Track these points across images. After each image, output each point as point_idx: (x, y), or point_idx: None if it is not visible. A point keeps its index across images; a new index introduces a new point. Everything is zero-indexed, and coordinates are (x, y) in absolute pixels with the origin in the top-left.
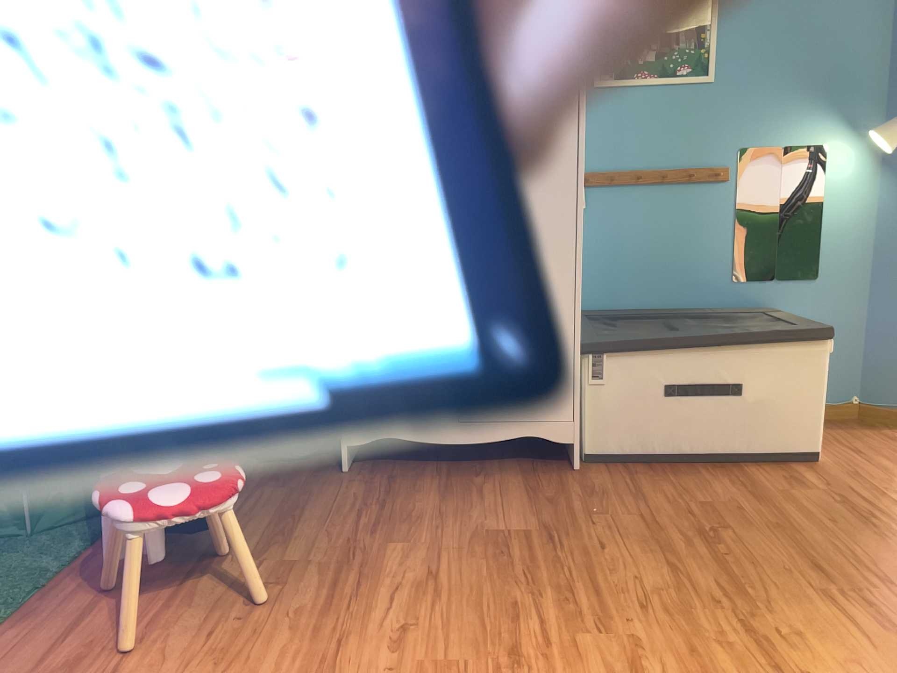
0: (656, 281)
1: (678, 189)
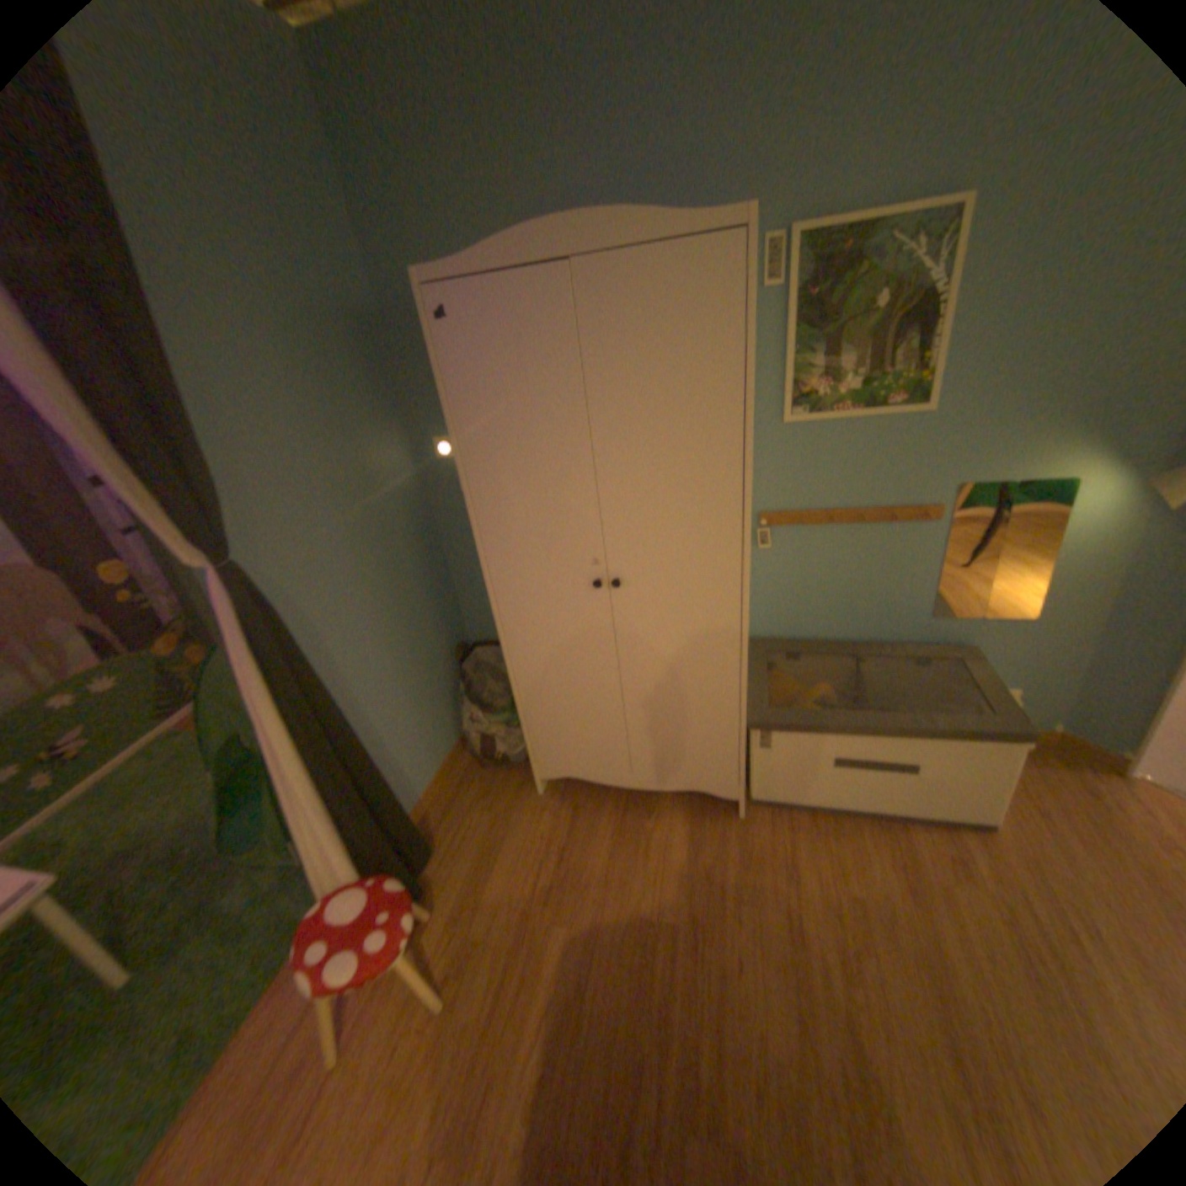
0: (842, 614)
1: (875, 527)
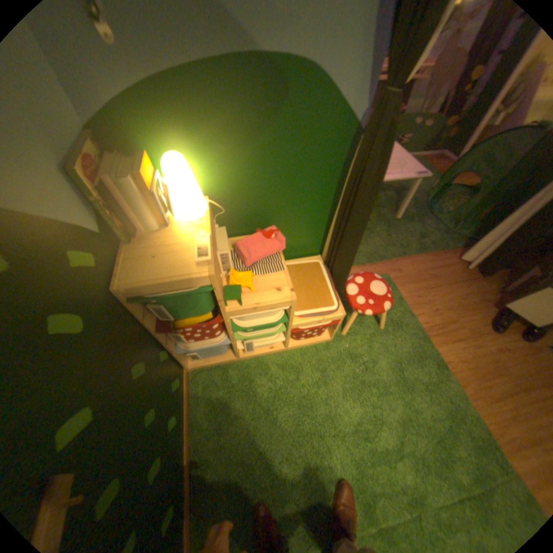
0: None
1: None
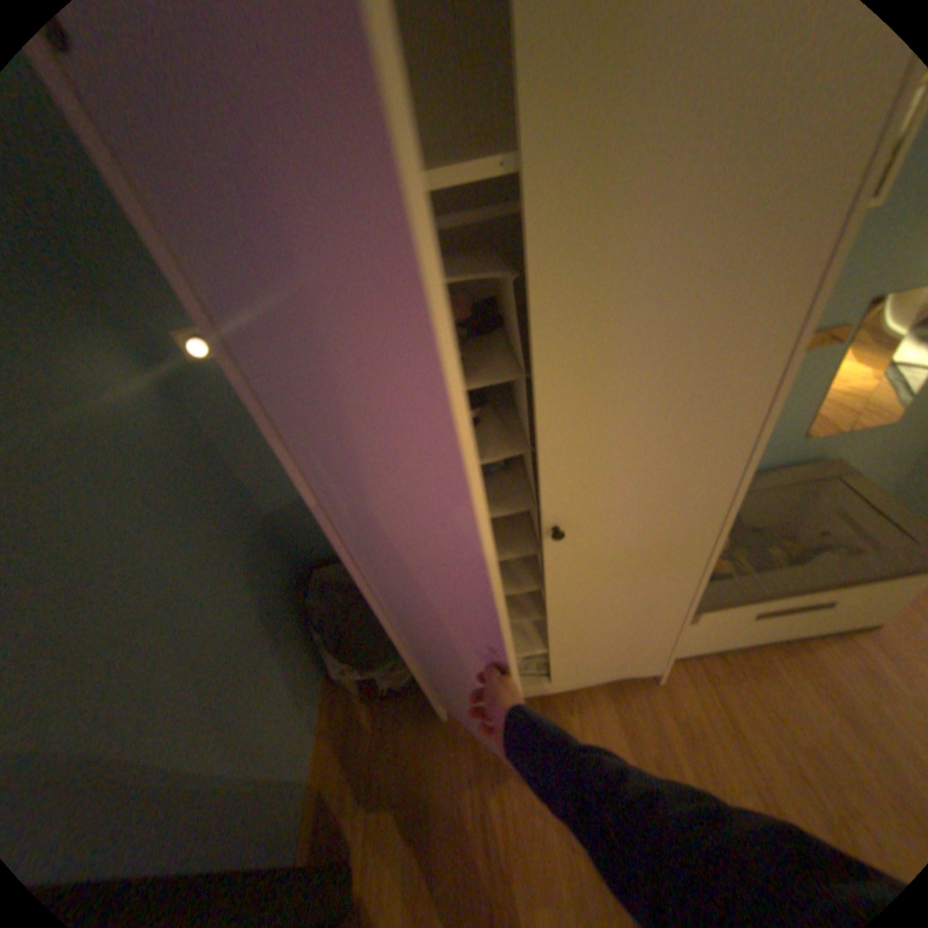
0: None
1: None
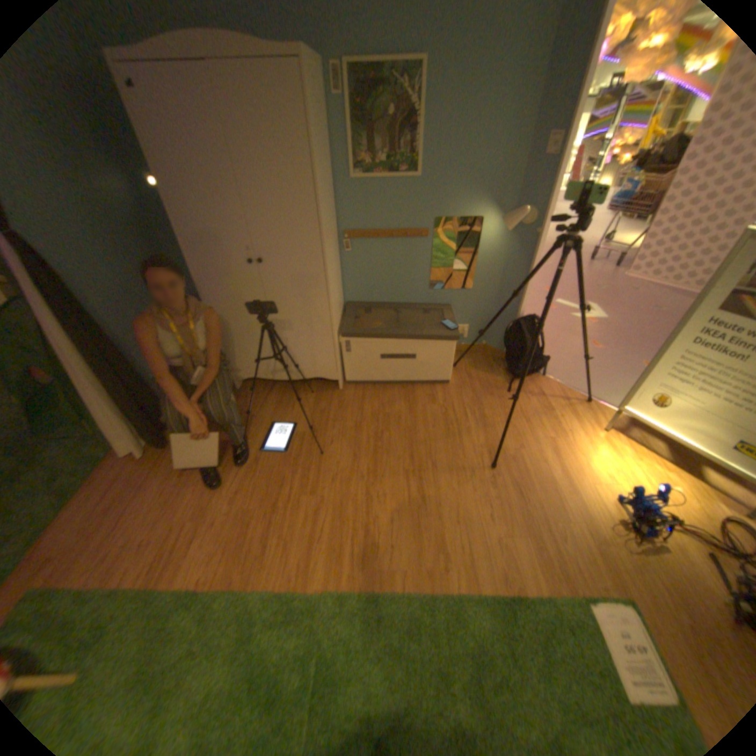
0: (390, 289)
1: (400, 242)
